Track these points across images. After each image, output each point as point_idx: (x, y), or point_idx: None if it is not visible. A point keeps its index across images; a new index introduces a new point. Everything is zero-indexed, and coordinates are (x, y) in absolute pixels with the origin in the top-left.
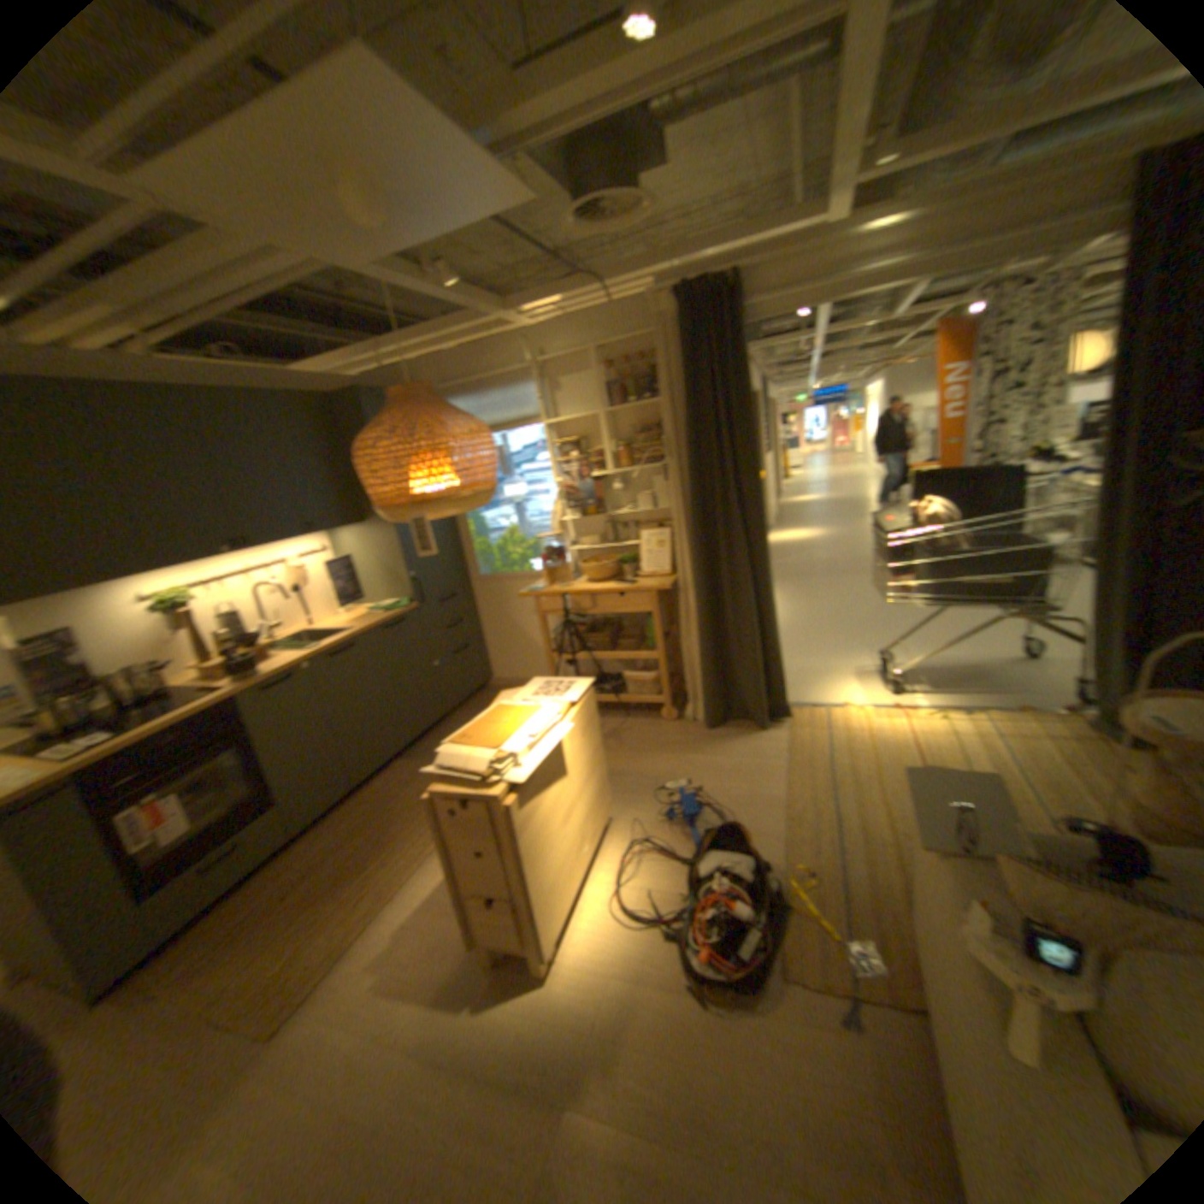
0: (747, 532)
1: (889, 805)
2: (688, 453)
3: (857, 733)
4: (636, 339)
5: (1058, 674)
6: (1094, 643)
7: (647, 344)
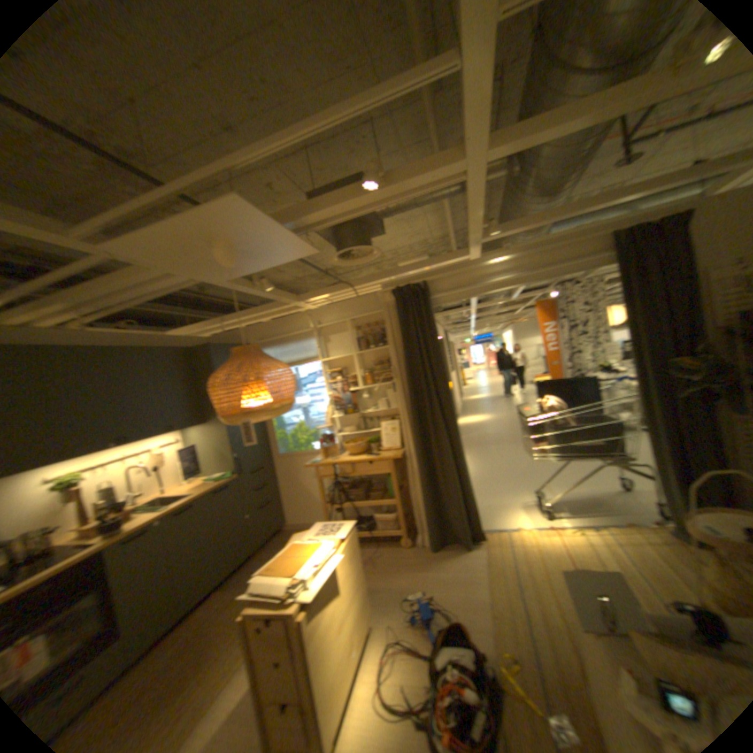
0: (447, 420)
1: (560, 601)
2: (408, 376)
3: (531, 549)
4: (375, 315)
5: (646, 501)
6: (662, 480)
7: (381, 317)
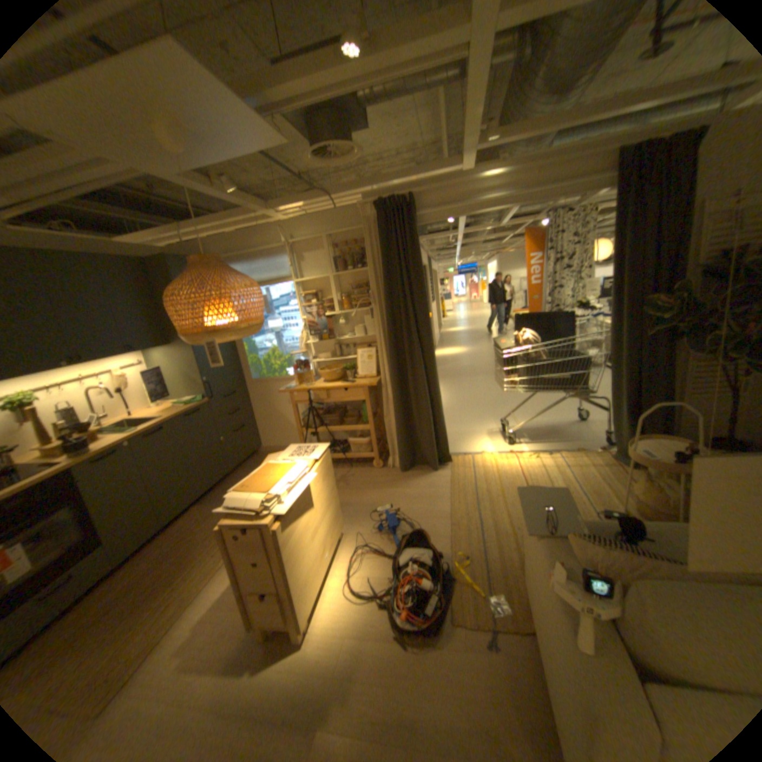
0: (423, 350)
1: (509, 511)
2: (386, 302)
3: (490, 469)
4: (352, 232)
5: (596, 429)
6: (613, 411)
7: (359, 235)
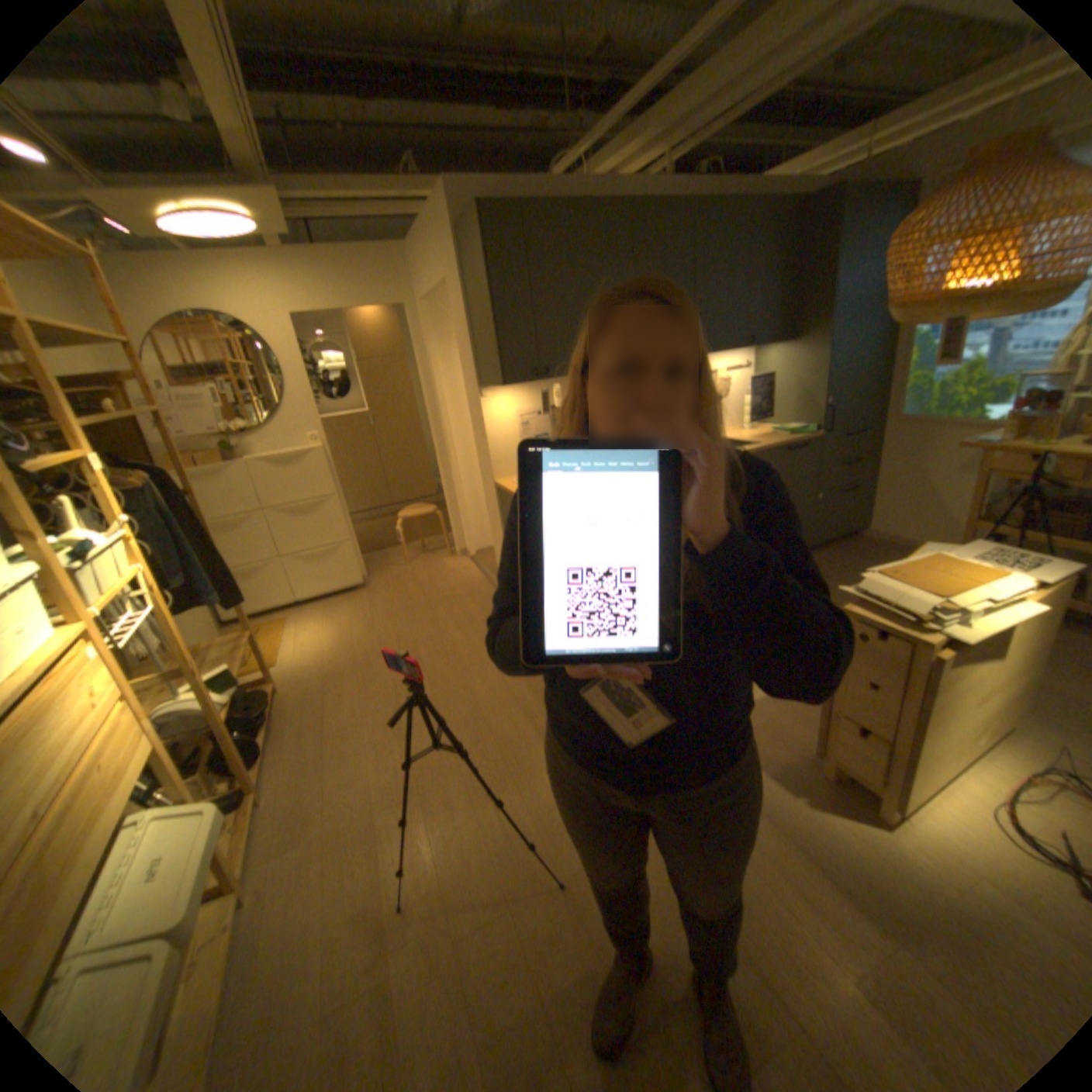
0: None
1: None
2: None
3: None
4: None
5: None
6: None
7: None
